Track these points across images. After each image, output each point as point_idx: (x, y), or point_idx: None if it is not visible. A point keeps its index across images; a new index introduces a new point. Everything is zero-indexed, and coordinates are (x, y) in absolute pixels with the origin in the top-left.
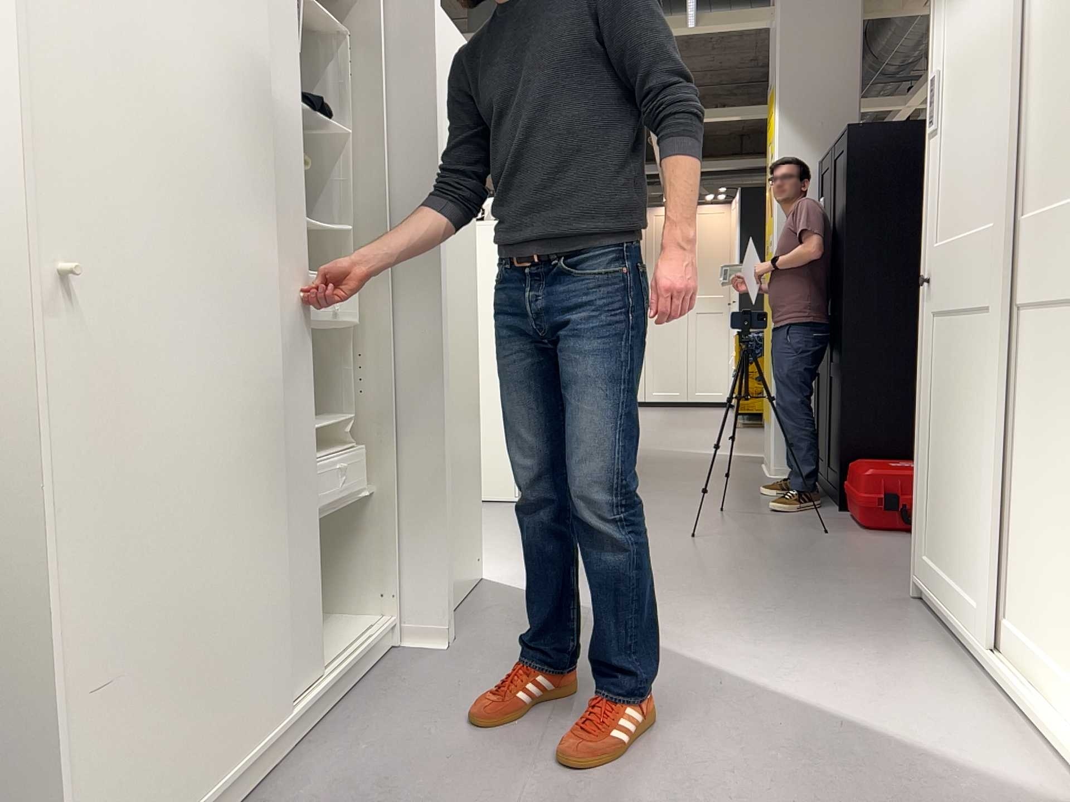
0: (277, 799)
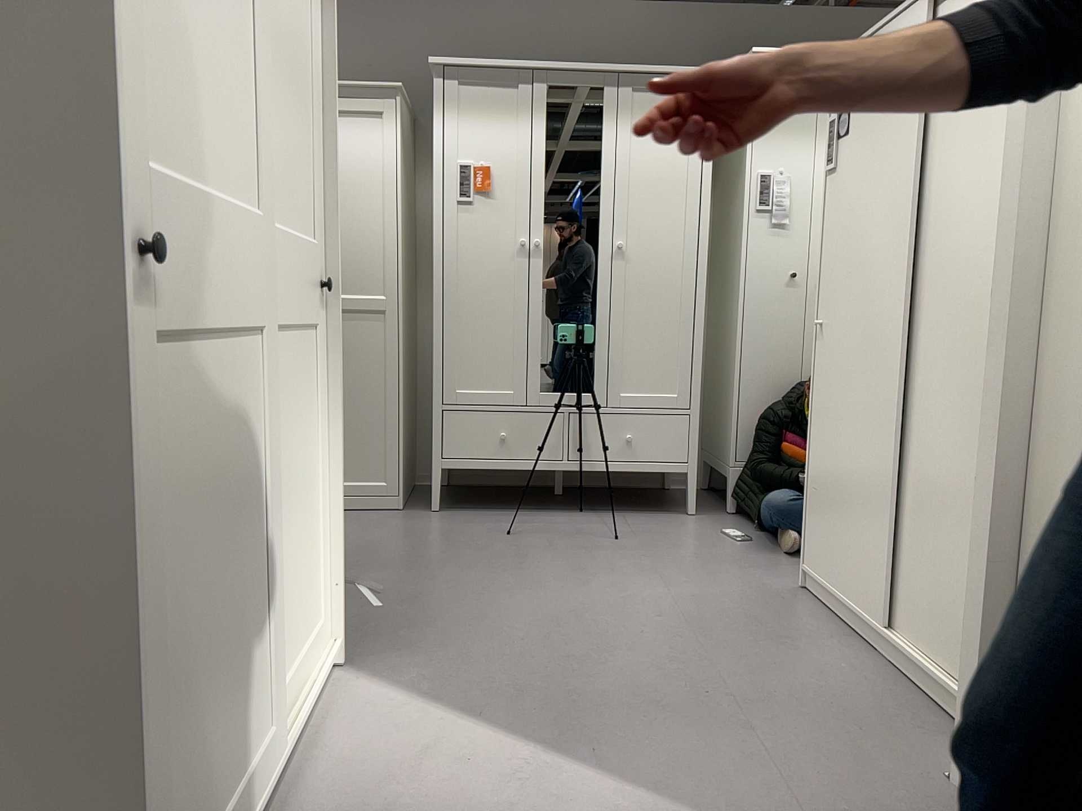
0: (830, 627)
